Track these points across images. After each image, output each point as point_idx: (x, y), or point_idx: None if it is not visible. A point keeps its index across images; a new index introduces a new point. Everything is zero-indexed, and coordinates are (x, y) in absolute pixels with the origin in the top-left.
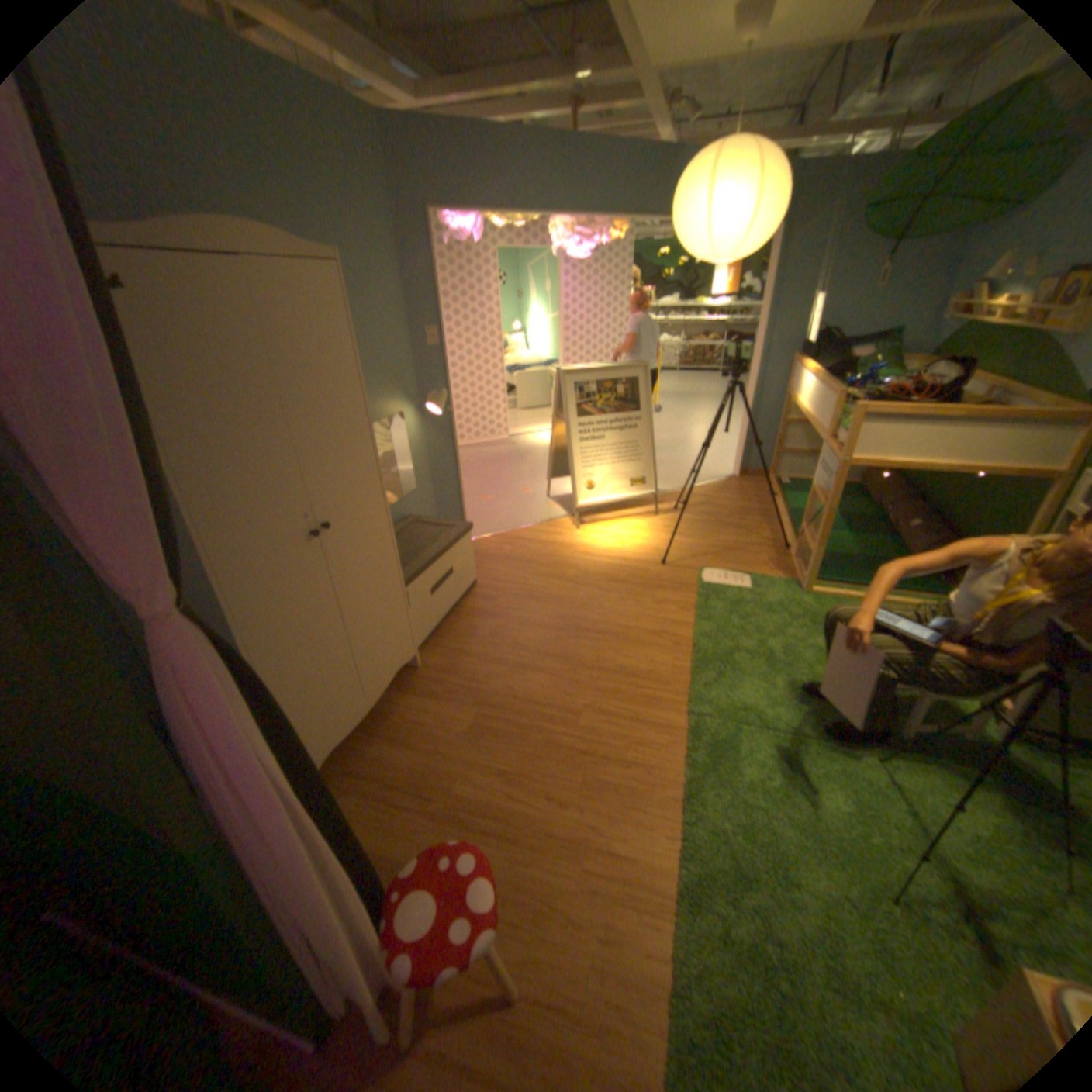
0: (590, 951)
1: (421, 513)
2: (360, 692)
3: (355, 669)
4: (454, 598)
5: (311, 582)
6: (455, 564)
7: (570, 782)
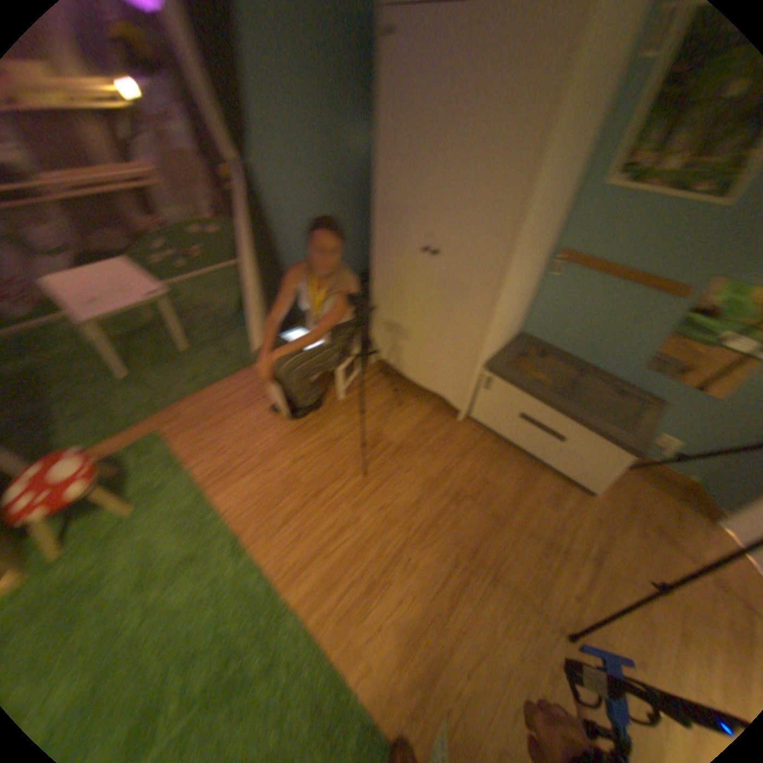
0: (225, 442)
1: (700, 431)
2: (415, 368)
3: (425, 358)
4: (547, 462)
5: (417, 278)
6: (576, 448)
7: (305, 475)
